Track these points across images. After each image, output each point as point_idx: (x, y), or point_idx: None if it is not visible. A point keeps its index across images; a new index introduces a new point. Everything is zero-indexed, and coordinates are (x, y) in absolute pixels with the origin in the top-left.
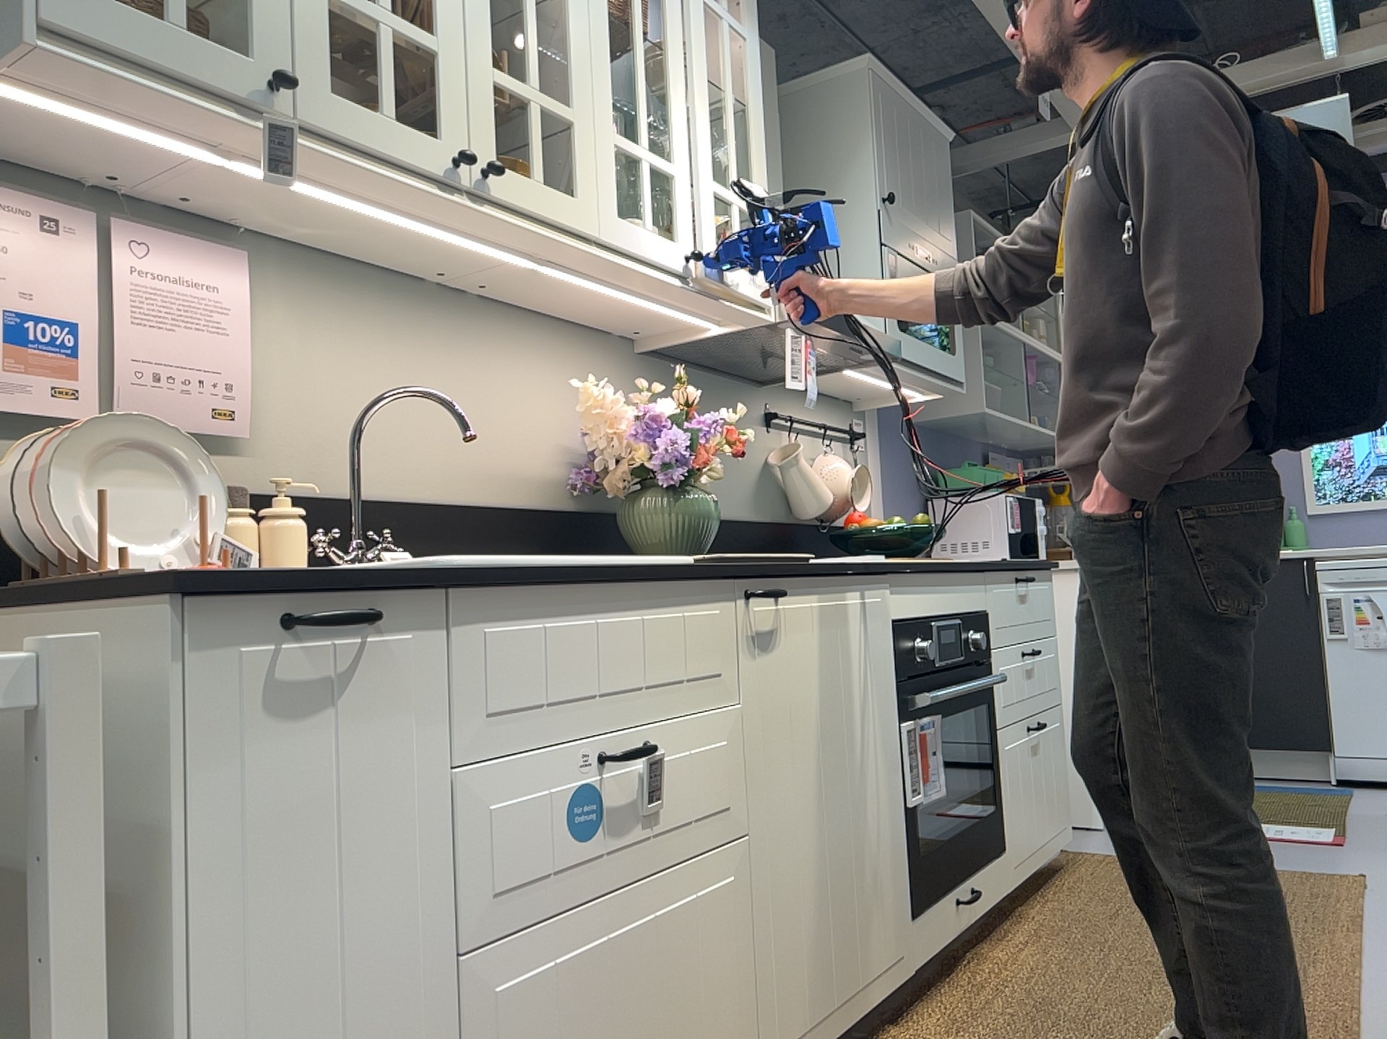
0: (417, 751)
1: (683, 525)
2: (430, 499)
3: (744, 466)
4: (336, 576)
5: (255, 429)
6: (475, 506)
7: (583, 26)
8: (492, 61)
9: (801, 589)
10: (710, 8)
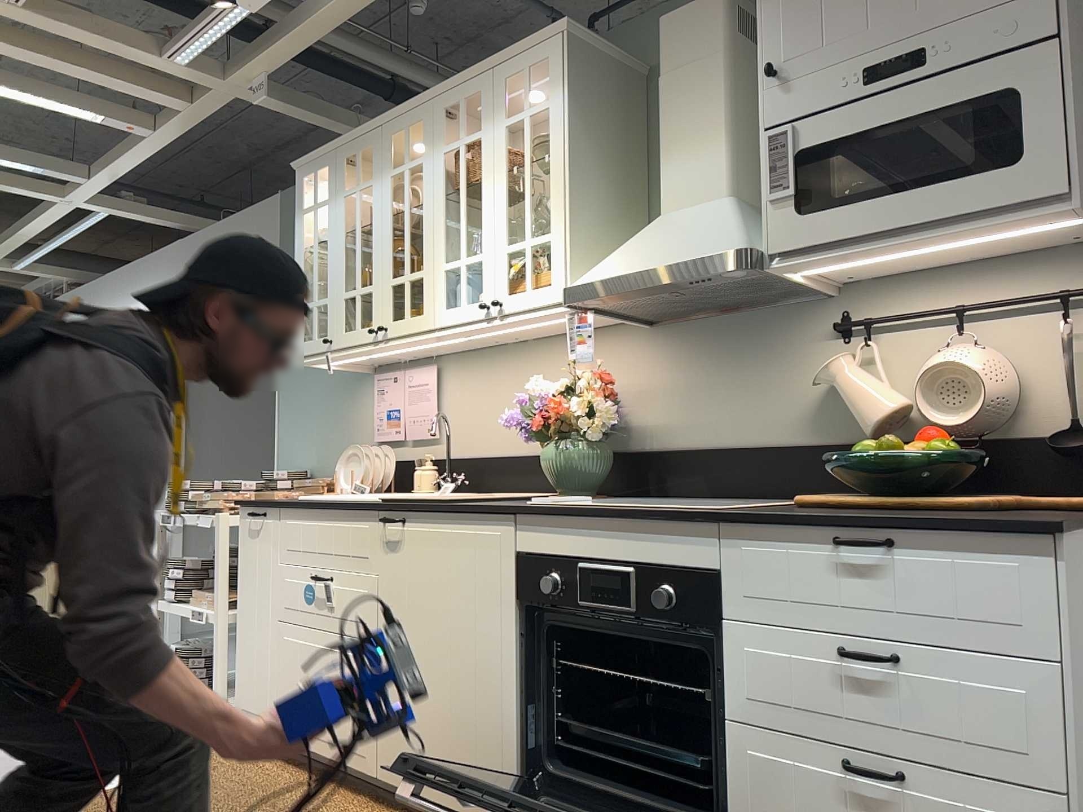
0: (273, 554)
1: (548, 468)
2: (504, 454)
3: (788, 390)
4: (256, 503)
5: (444, 433)
6: (524, 456)
7: (428, 220)
8: (390, 276)
9: (419, 519)
10: (515, 118)
